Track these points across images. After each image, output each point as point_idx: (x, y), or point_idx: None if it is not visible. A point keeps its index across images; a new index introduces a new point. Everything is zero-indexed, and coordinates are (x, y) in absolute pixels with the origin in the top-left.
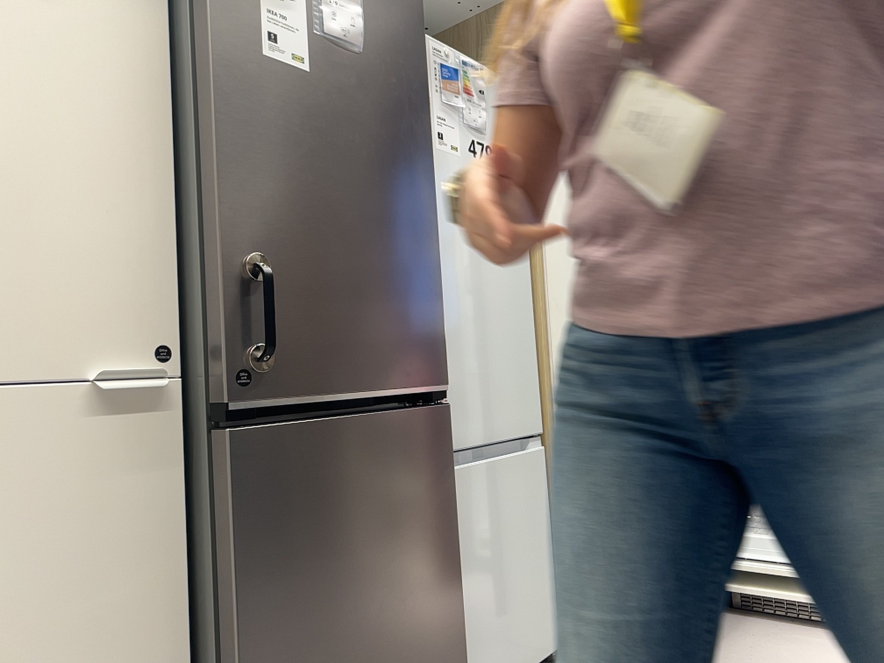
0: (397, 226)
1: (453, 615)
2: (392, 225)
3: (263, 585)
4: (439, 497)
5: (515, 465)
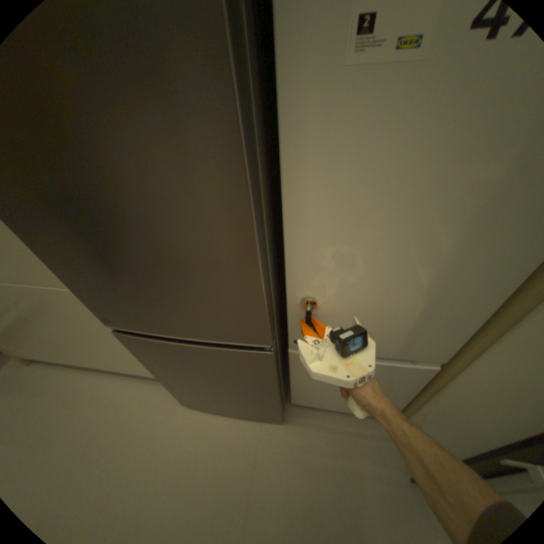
0: (187, 250)
1: (272, 401)
2: (178, 250)
3: (154, 368)
4: (259, 377)
5: (383, 366)
